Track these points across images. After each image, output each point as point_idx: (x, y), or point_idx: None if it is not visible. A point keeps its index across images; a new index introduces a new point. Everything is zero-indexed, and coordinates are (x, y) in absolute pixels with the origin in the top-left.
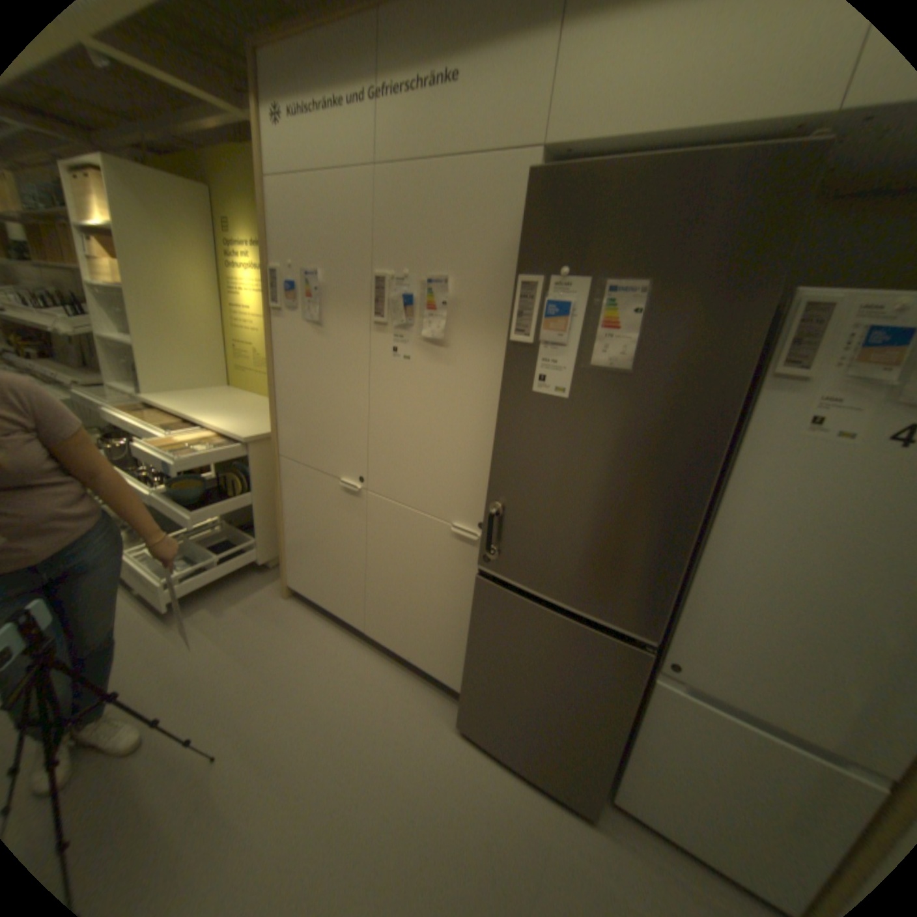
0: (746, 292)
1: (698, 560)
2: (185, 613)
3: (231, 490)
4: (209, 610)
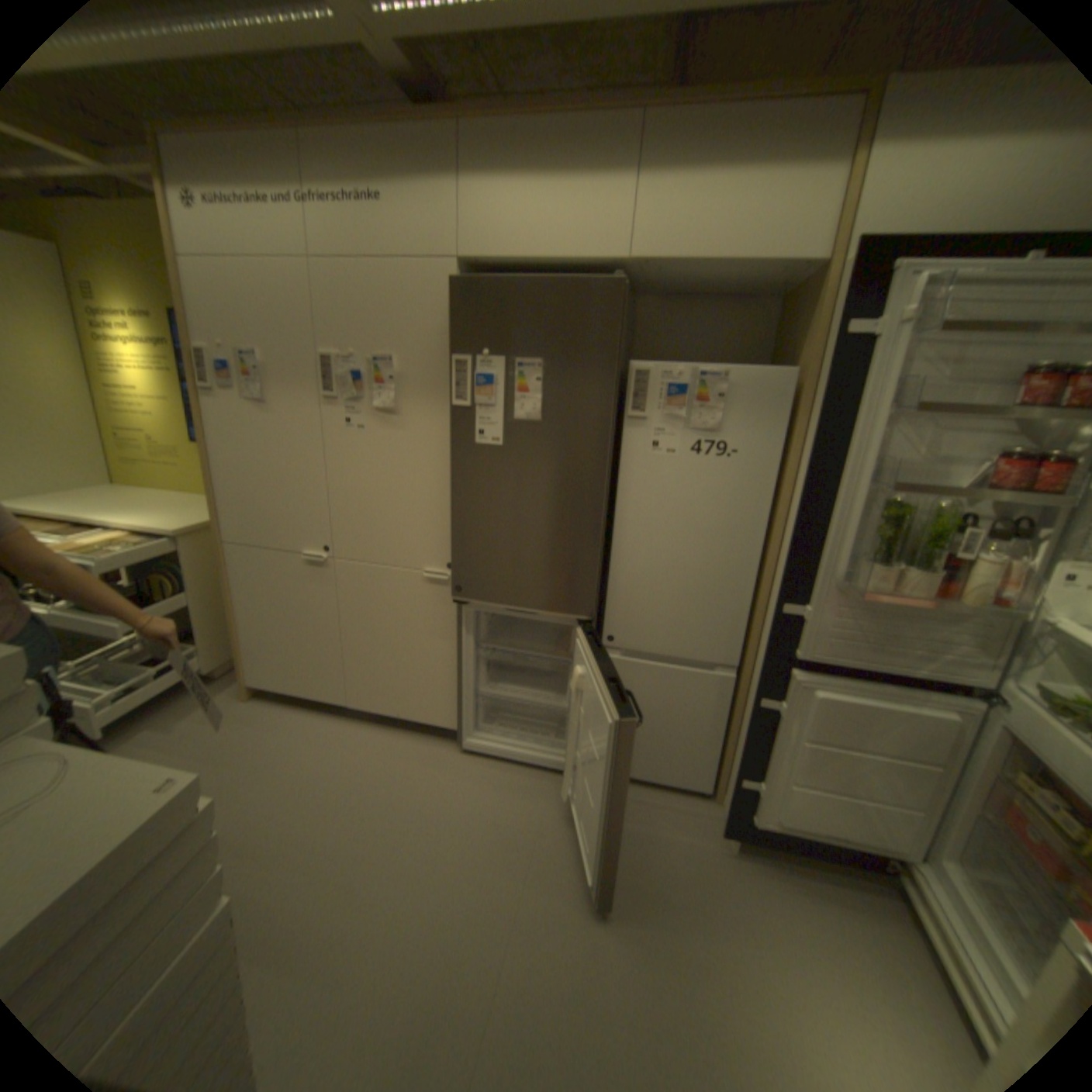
0: (598, 366)
1: (611, 555)
2: (121, 739)
3: (157, 595)
4: (151, 730)
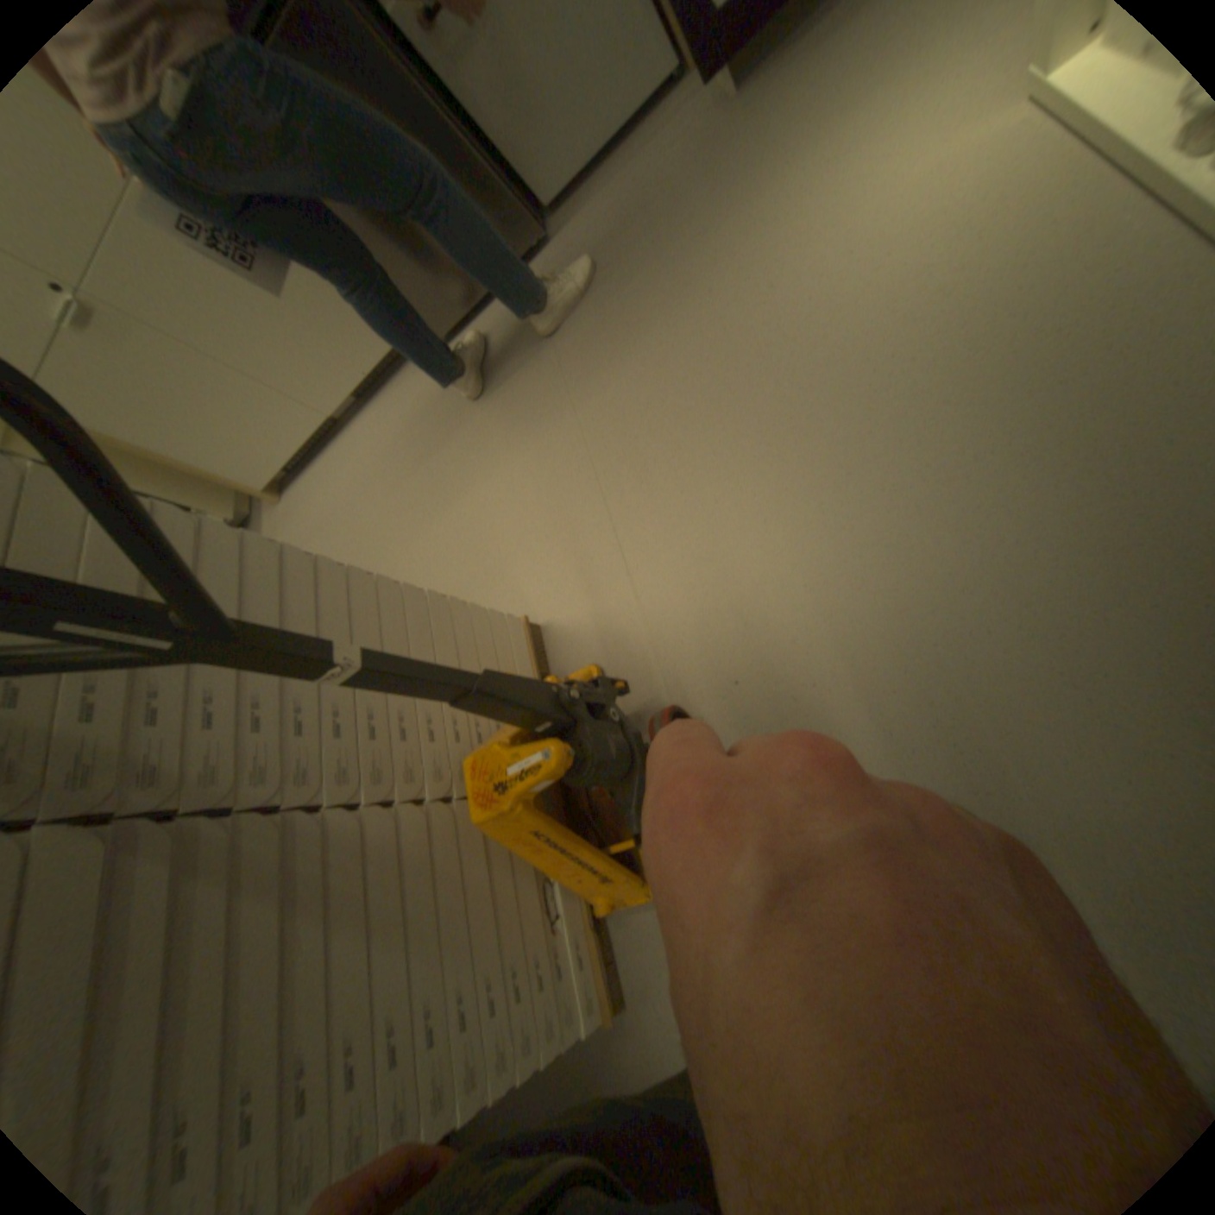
0: None
1: None
2: None
3: None
4: None
